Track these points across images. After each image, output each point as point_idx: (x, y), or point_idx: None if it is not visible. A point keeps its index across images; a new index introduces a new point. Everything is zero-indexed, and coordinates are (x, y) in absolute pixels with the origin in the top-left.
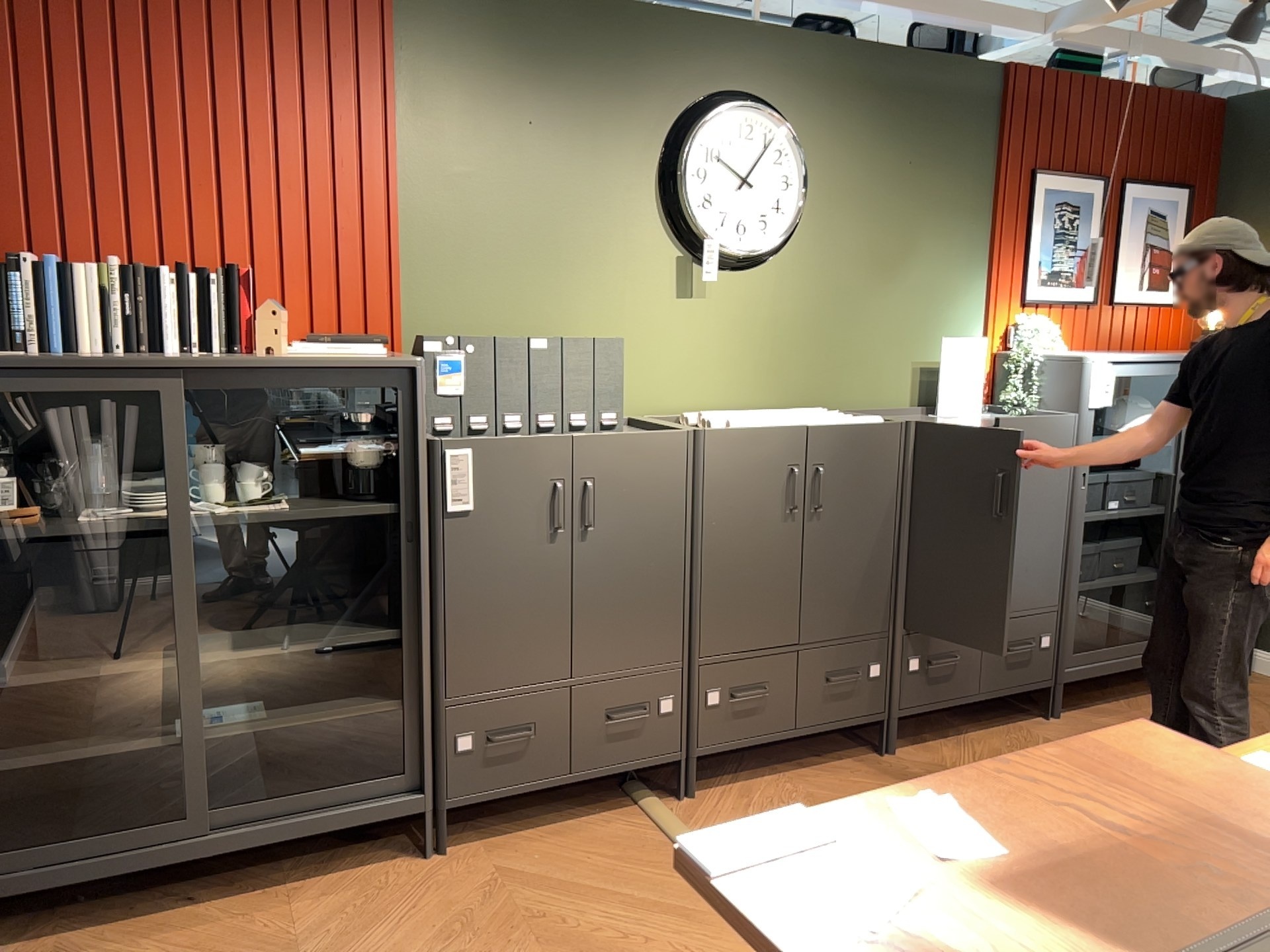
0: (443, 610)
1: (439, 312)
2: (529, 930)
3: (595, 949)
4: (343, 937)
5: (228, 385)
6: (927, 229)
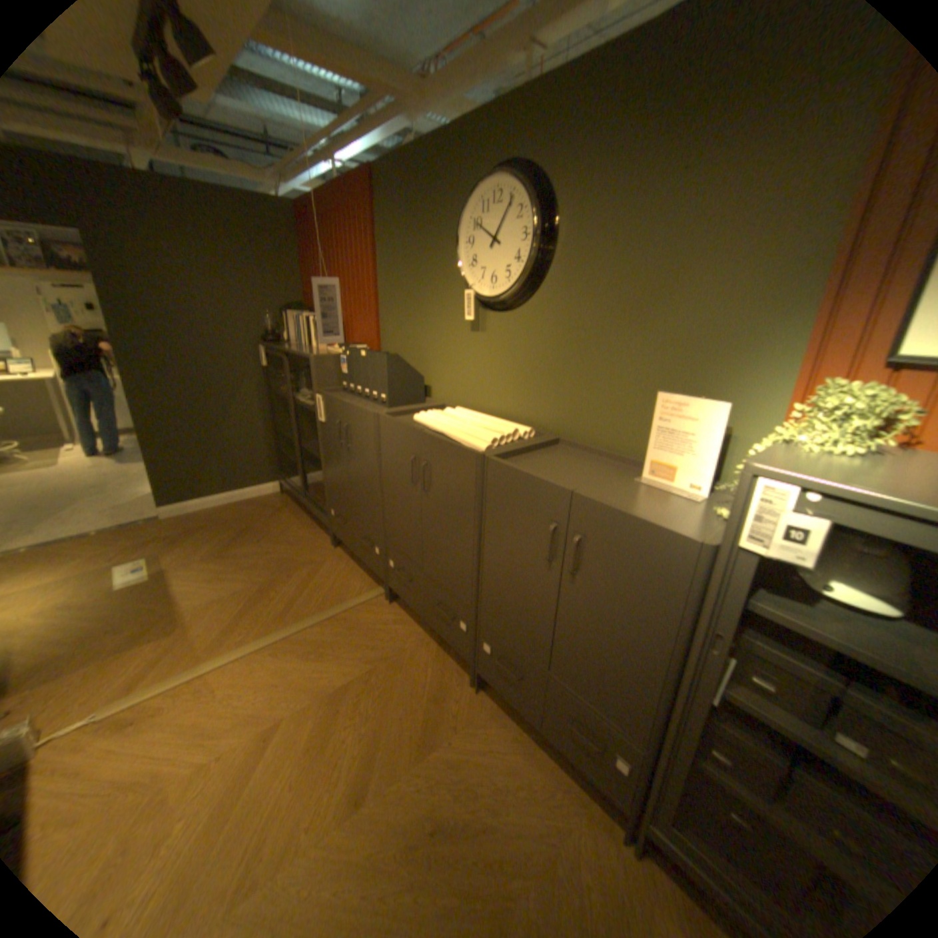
0: (325, 458)
1: (389, 335)
2: (282, 576)
3: (267, 593)
4: (285, 542)
5: (292, 358)
6: (704, 251)
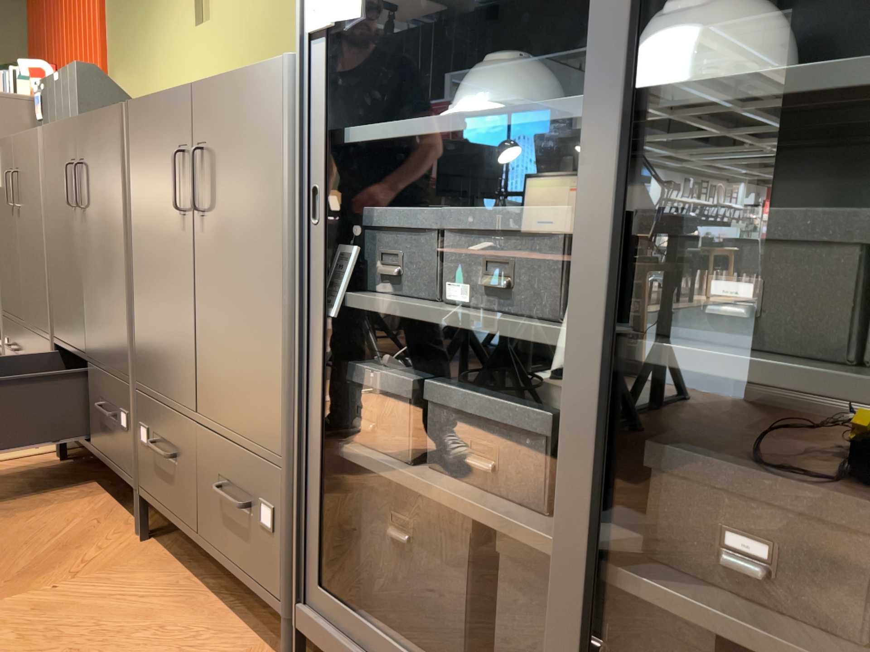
0: None
1: (117, 77)
2: None
3: None
4: None
5: None
6: None
